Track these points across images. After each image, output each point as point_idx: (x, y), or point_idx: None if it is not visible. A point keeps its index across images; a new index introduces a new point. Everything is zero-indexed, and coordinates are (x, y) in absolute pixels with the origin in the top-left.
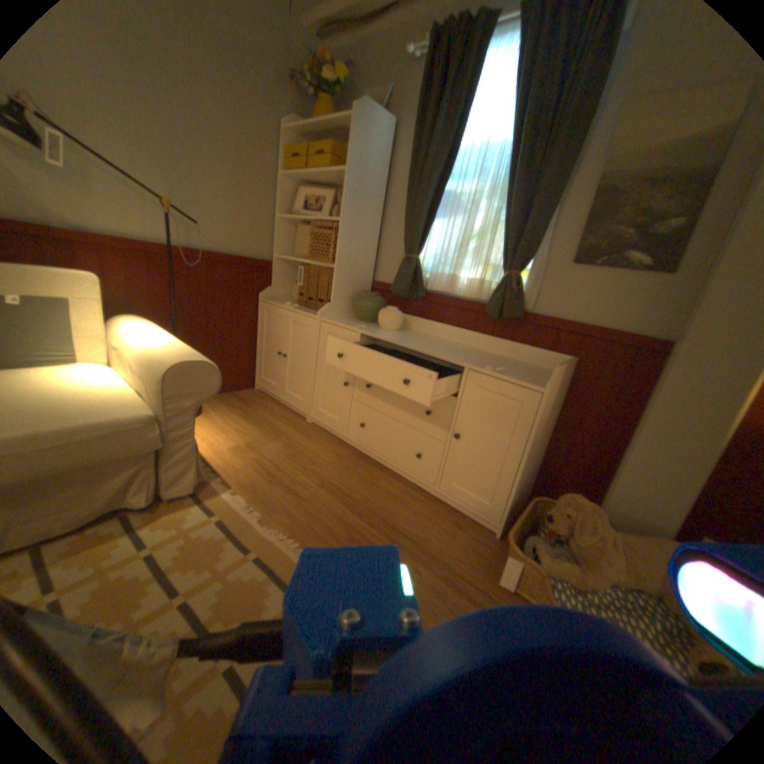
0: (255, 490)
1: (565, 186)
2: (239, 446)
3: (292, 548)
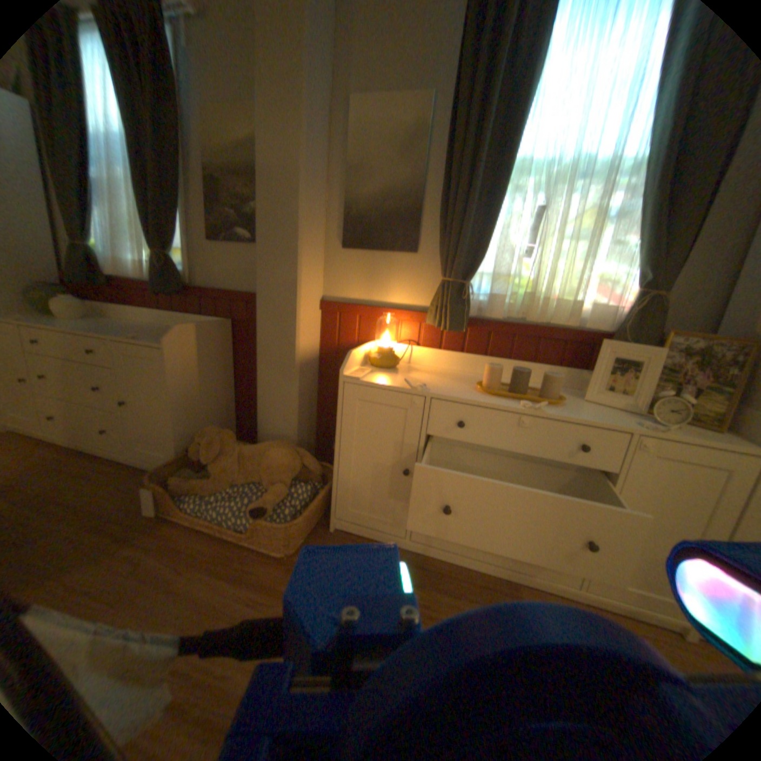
0: None
1: (176, 175)
2: None
3: None
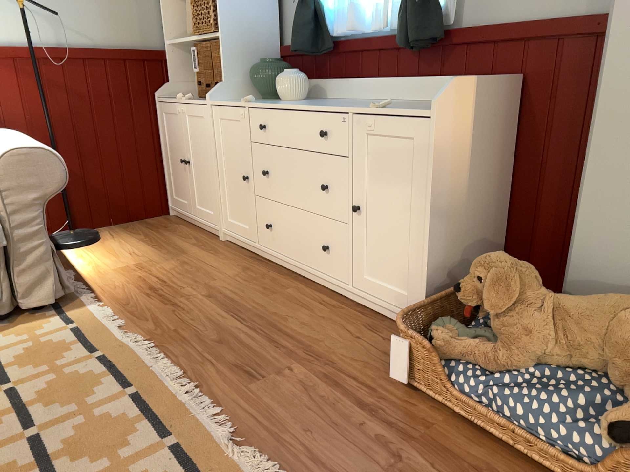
0: (129, 301)
1: None
2: (128, 265)
3: (146, 348)
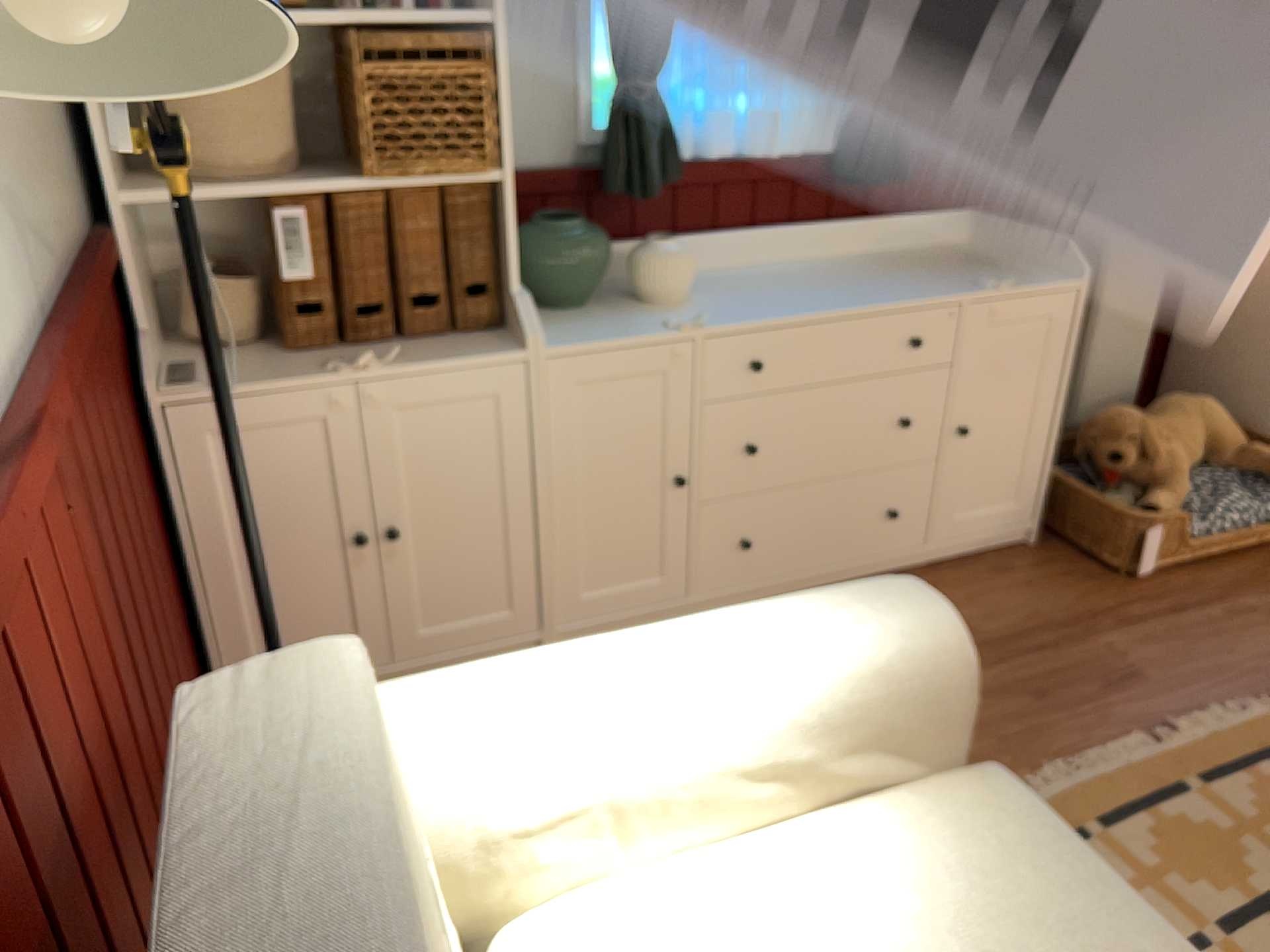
0: None
1: None
2: None
3: (1065, 776)
